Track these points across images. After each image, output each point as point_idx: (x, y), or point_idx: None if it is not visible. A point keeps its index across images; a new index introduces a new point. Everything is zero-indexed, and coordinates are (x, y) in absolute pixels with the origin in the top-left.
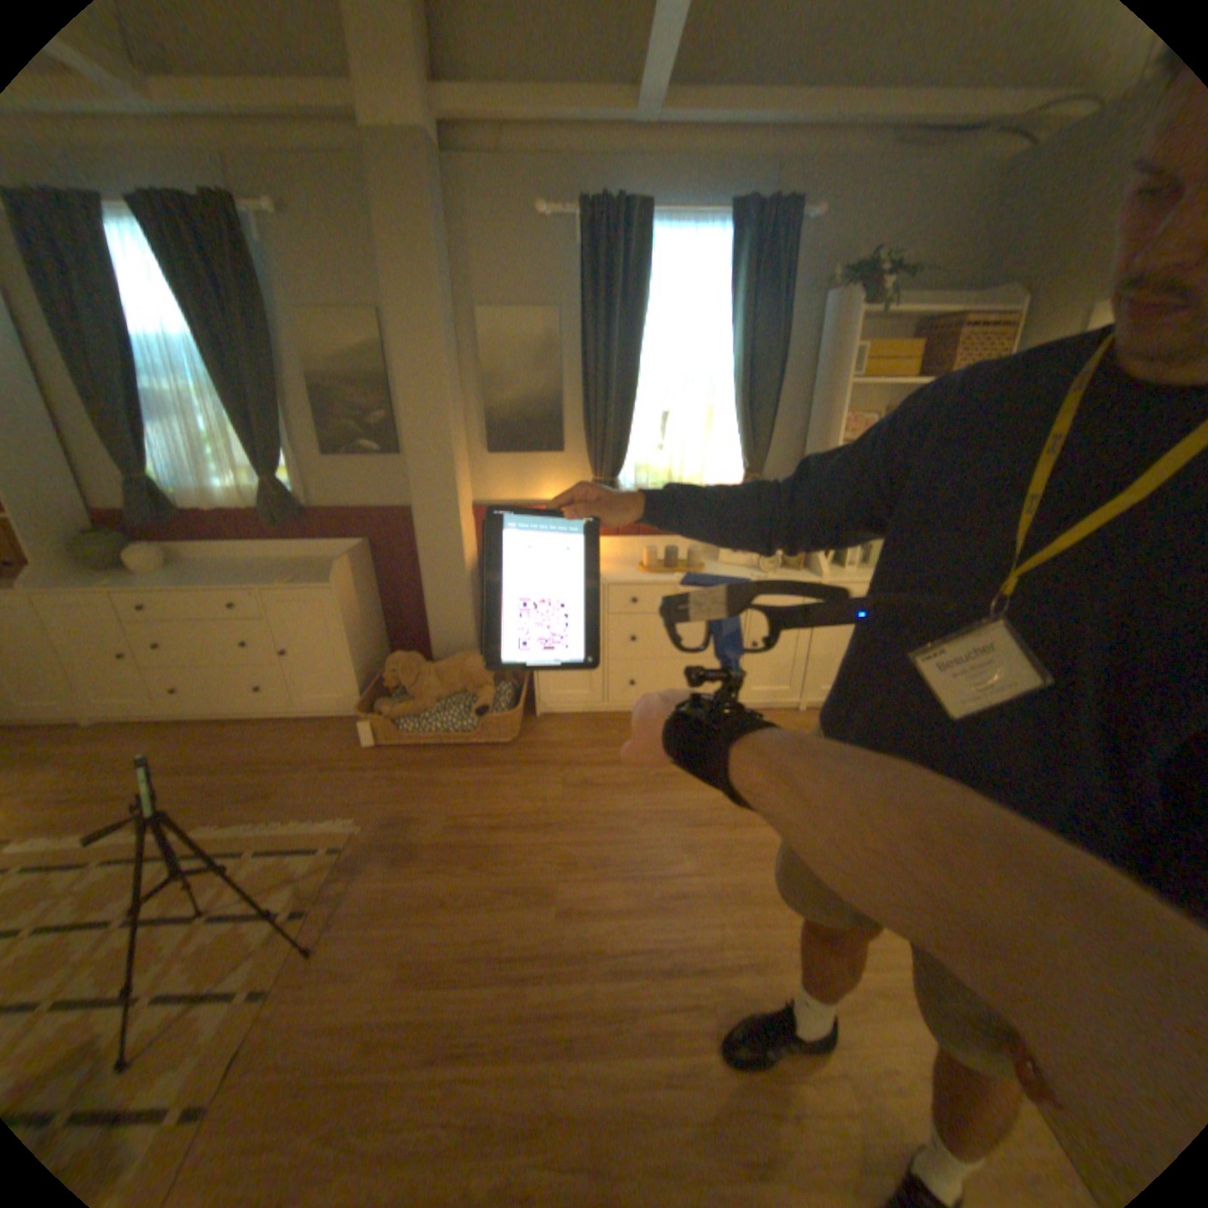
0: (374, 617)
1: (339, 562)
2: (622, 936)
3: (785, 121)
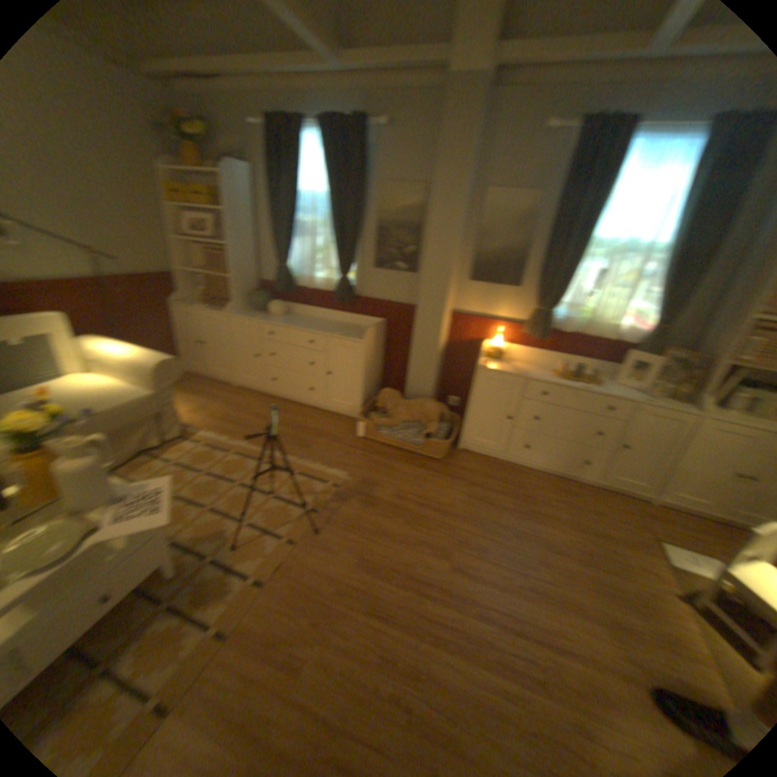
0: (379, 365)
1: (371, 329)
2: (491, 598)
3: None
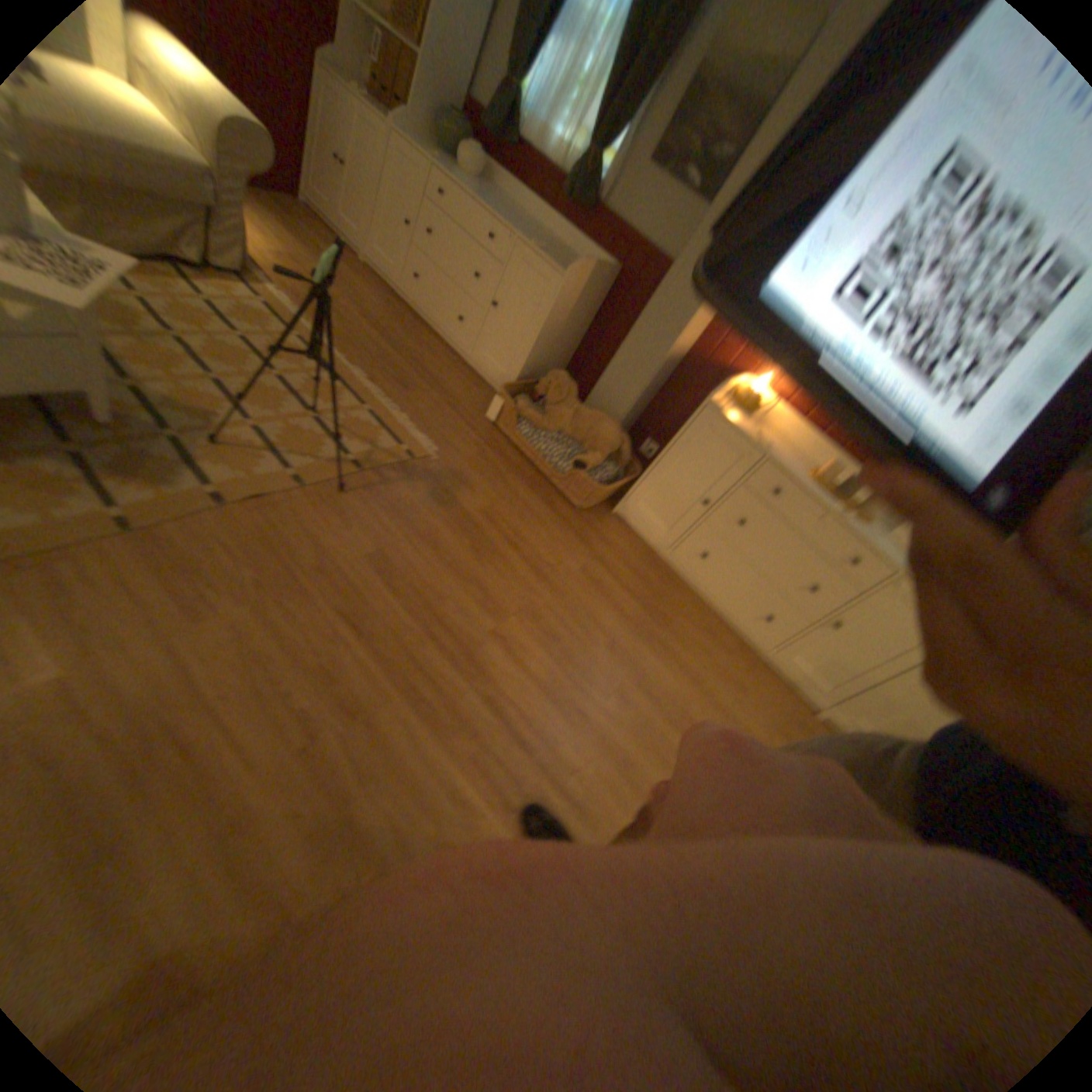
0: (574, 337)
1: (587, 262)
2: (518, 688)
3: None
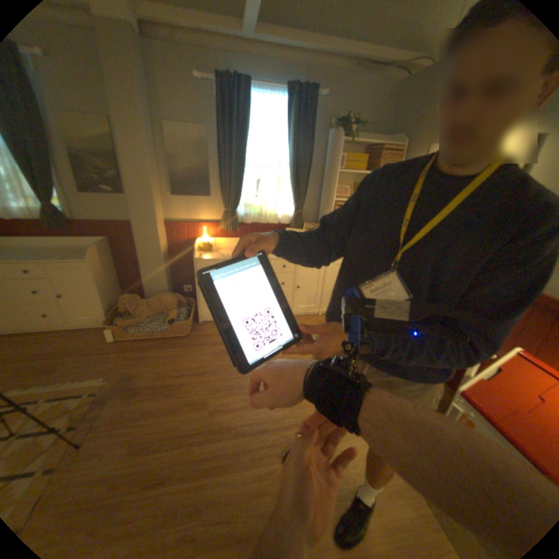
0: (111, 277)
1: (90, 248)
2: (239, 419)
3: (310, 48)
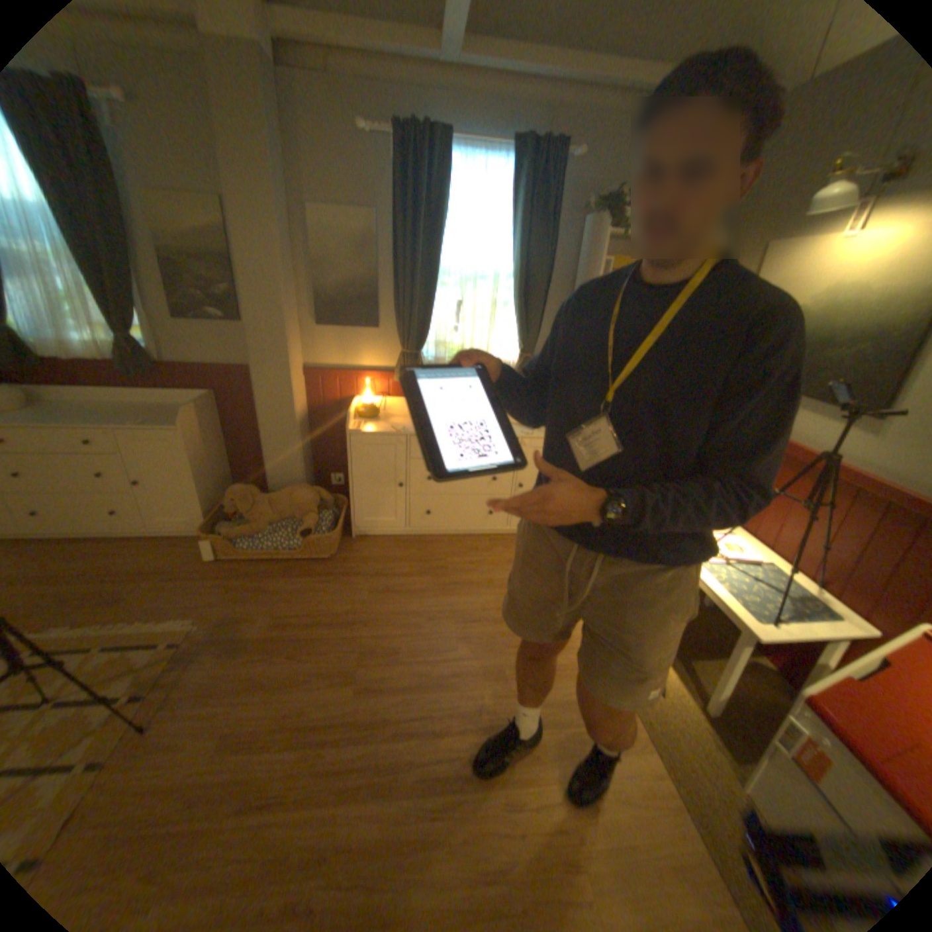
0: (218, 455)
1: (185, 409)
2: (404, 707)
3: (558, 75)
